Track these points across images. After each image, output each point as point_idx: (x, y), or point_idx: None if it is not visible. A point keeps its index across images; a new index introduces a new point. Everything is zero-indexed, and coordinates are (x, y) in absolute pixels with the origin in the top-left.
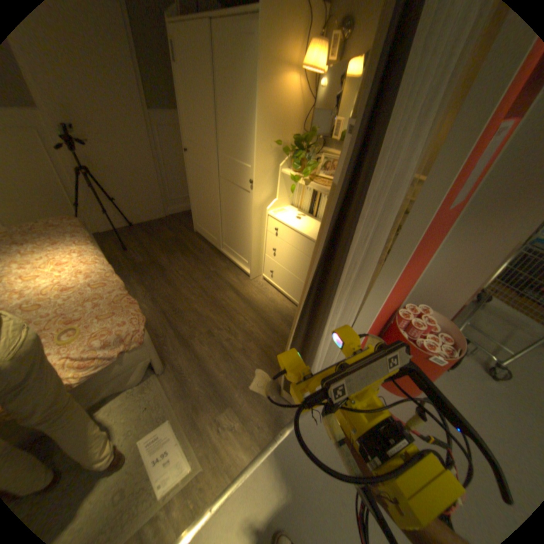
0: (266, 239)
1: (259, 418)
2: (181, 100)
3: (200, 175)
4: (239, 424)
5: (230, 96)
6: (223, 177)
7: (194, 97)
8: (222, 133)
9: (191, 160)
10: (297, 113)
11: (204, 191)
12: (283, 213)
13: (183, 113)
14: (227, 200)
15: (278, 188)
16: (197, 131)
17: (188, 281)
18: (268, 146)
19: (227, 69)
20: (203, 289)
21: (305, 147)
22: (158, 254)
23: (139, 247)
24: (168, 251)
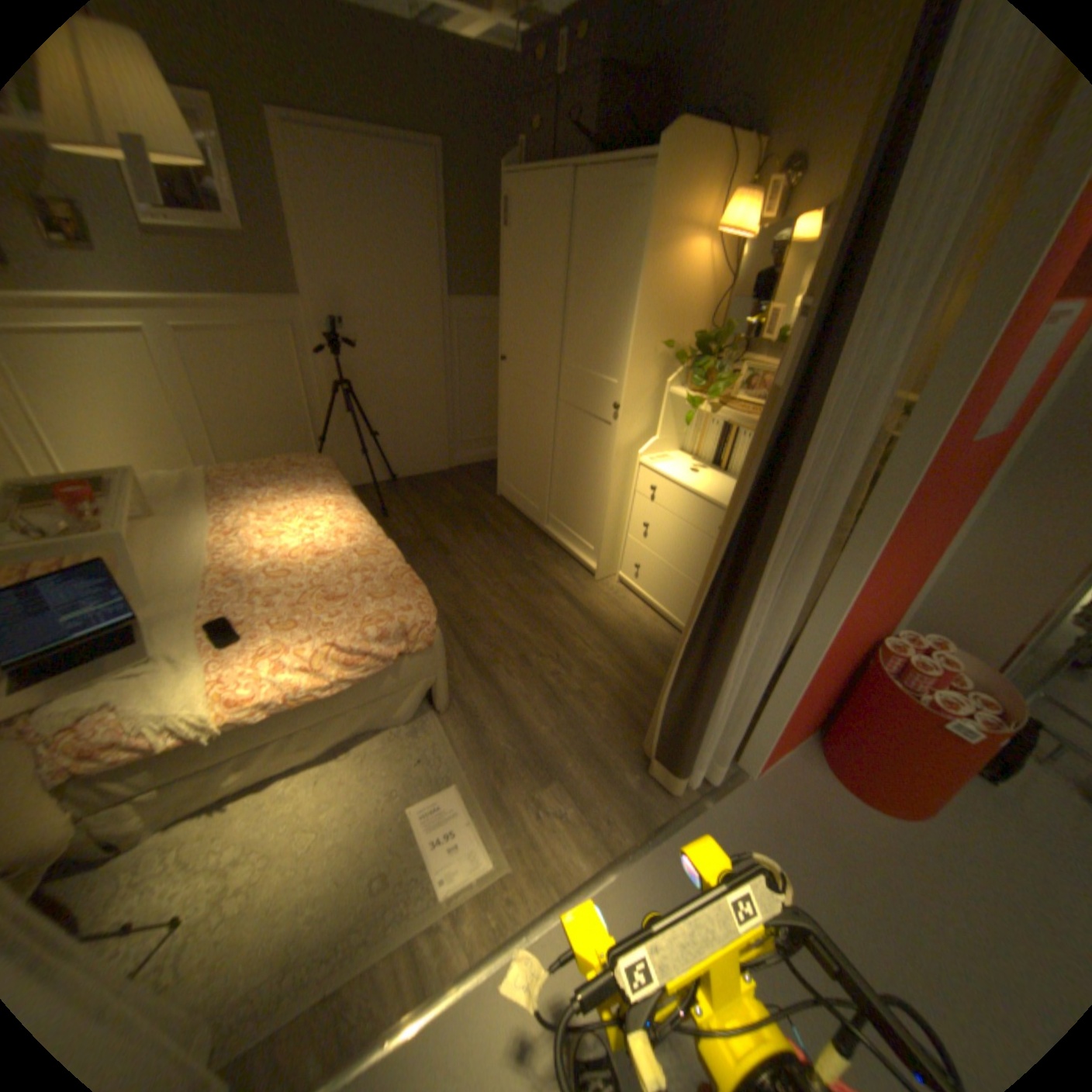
0: (631, 508)
1: (615, 795)
2: (508, 282)
3: (522, 398)
4: (578, 803)
5: (594, 275)
6: (565, 400)
7: (531, 276)
8: (572, 330)
9: (510, 374)
10: (702, 298)
11: (526, 425)
12: (667, 461)
13: (507, 302)
14: (567, 438)
15: (660, 418)
16: (529, 328)
17: (488, 573)
18: (650, 349)
19: (594, 235)
20: (512, 589)
21: (714, 352)
22: (437, 526)
23: (408, 514)
24: (454, 524)
